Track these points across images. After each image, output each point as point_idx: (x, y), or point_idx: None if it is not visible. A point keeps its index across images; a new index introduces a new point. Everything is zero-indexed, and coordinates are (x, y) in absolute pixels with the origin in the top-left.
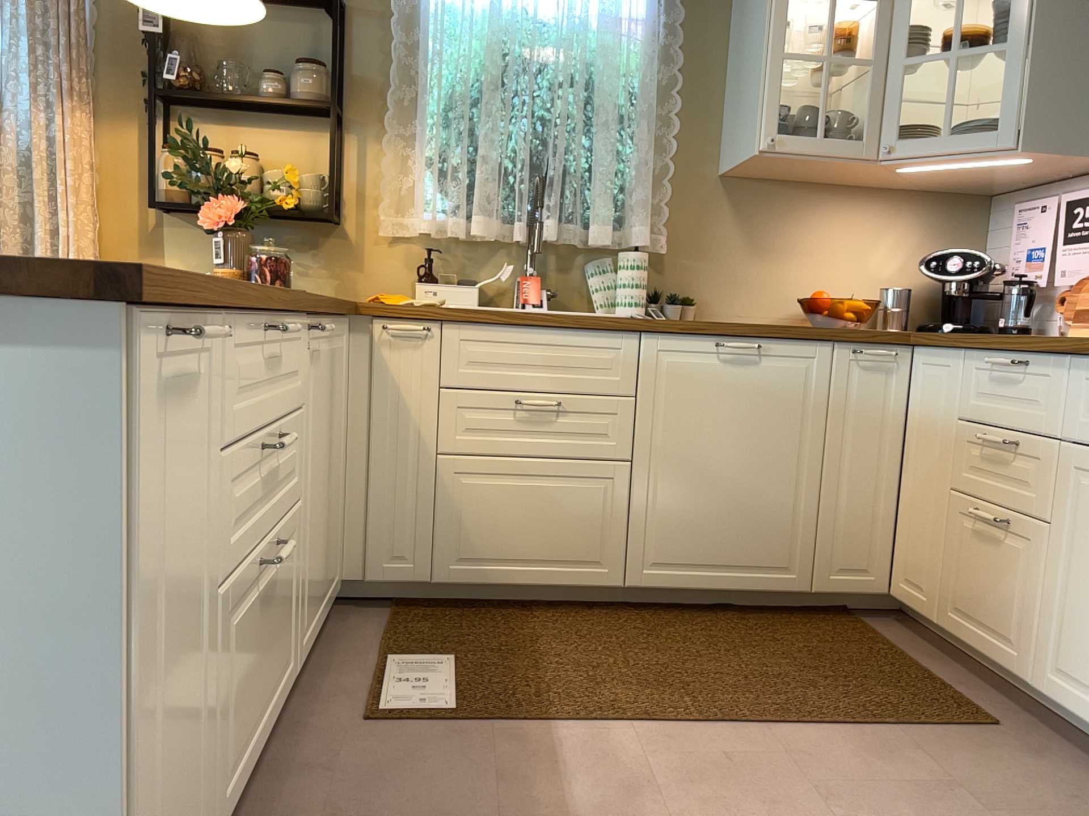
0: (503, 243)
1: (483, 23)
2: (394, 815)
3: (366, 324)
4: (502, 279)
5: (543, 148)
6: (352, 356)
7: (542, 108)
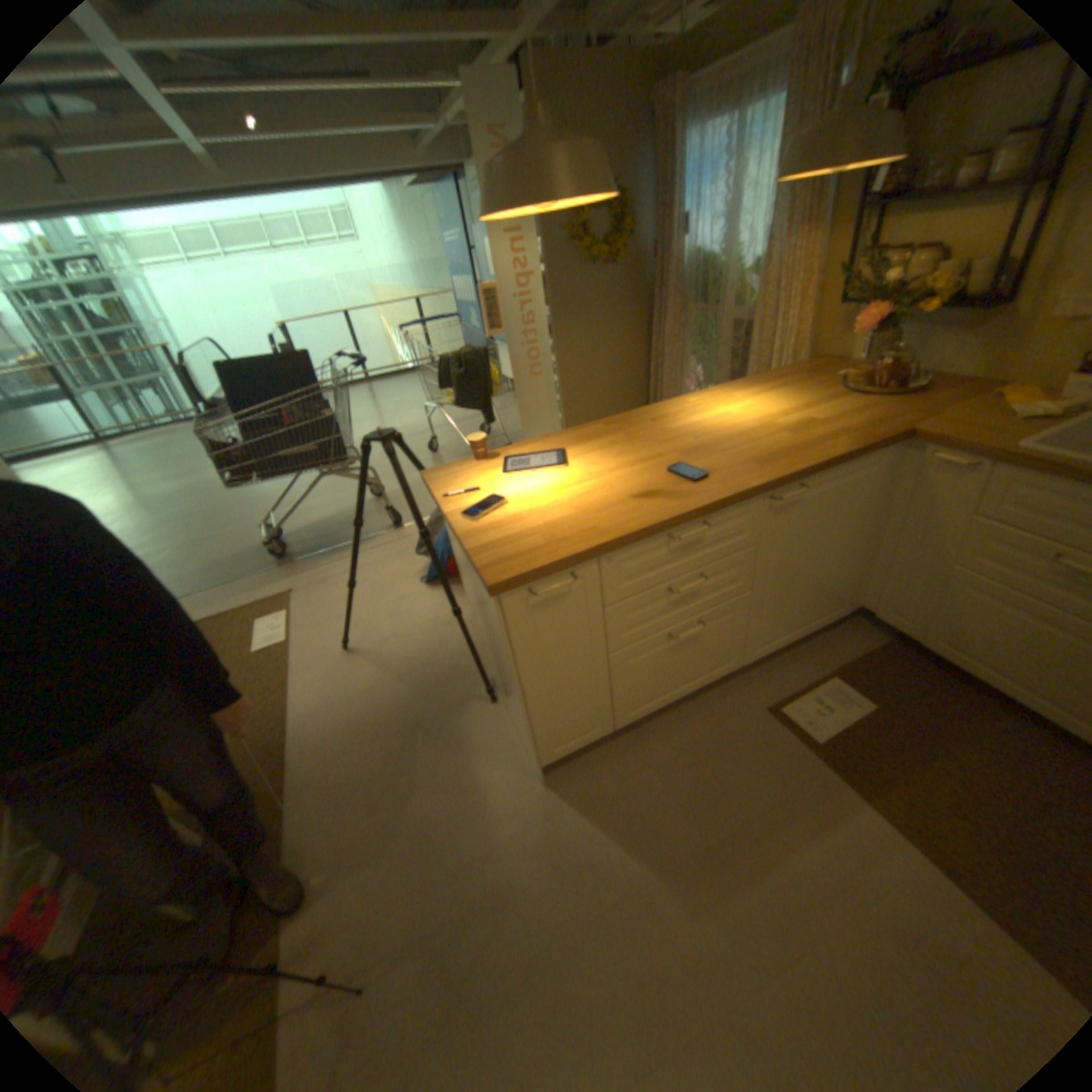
0: None
1: None
2: (718, 772)
3: (925, 445)
4: None
5: None
6: (907, 467)
7: None
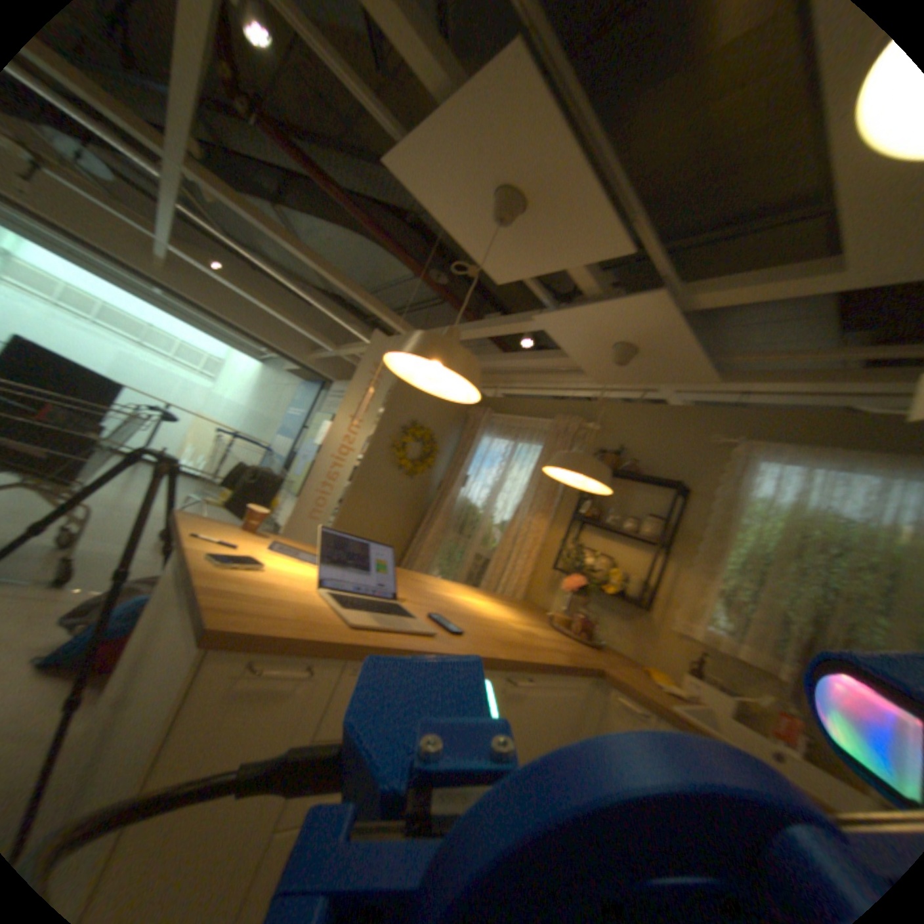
0: (773, 677)
1: (788, 513)
2: None
3: (609, 690)
4: (761, 706)
5: (830, 615)
6: (594, 707)
7: (837, 584)
